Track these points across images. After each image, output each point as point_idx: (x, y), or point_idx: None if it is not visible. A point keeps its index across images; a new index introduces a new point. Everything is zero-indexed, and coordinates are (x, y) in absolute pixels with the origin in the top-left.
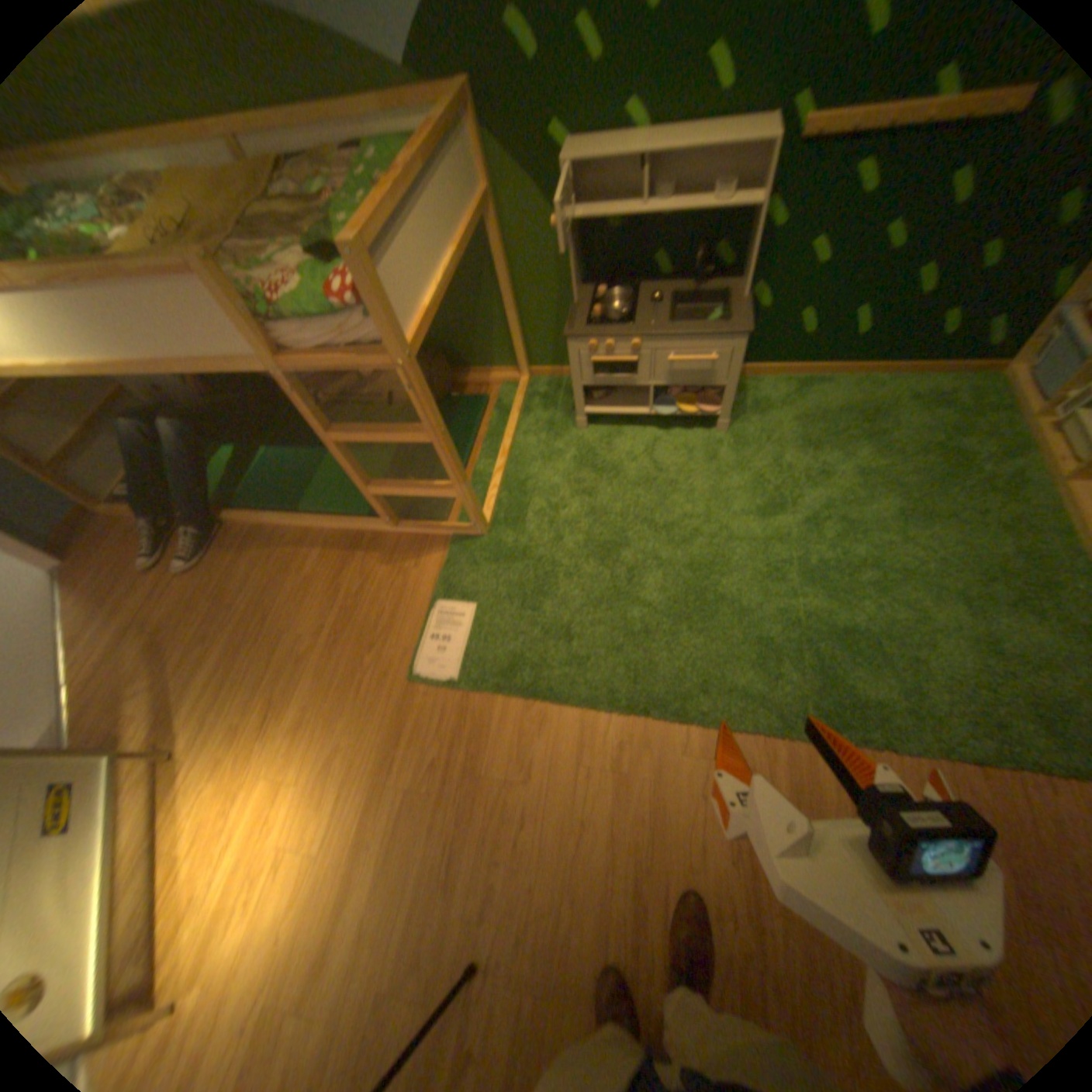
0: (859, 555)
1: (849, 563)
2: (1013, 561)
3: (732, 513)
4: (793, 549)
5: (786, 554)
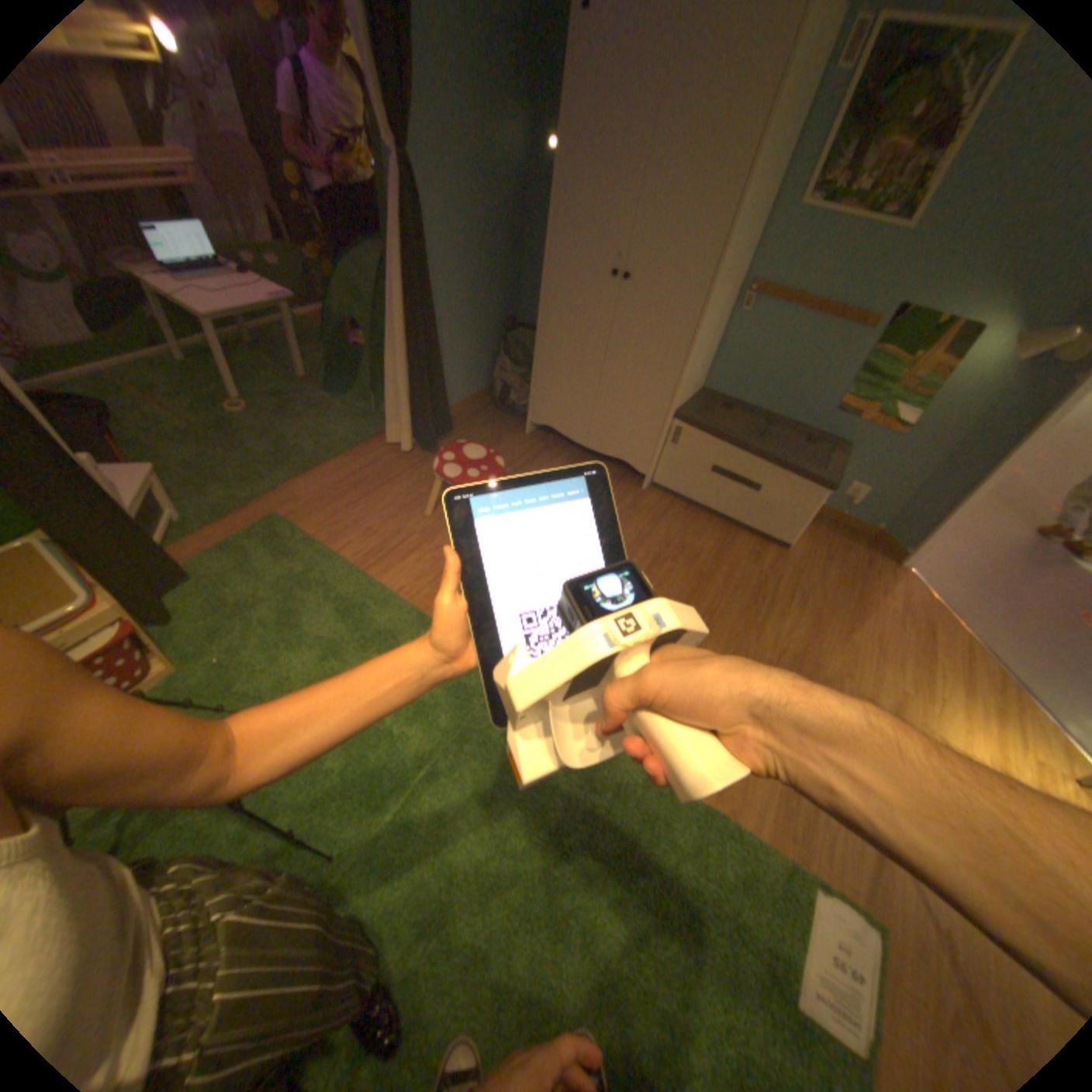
0: (317, 789)
1: (335, 786)
2: (215, 705)
3: (378, 952)
4: (366, 839)
5: (378, 838)
